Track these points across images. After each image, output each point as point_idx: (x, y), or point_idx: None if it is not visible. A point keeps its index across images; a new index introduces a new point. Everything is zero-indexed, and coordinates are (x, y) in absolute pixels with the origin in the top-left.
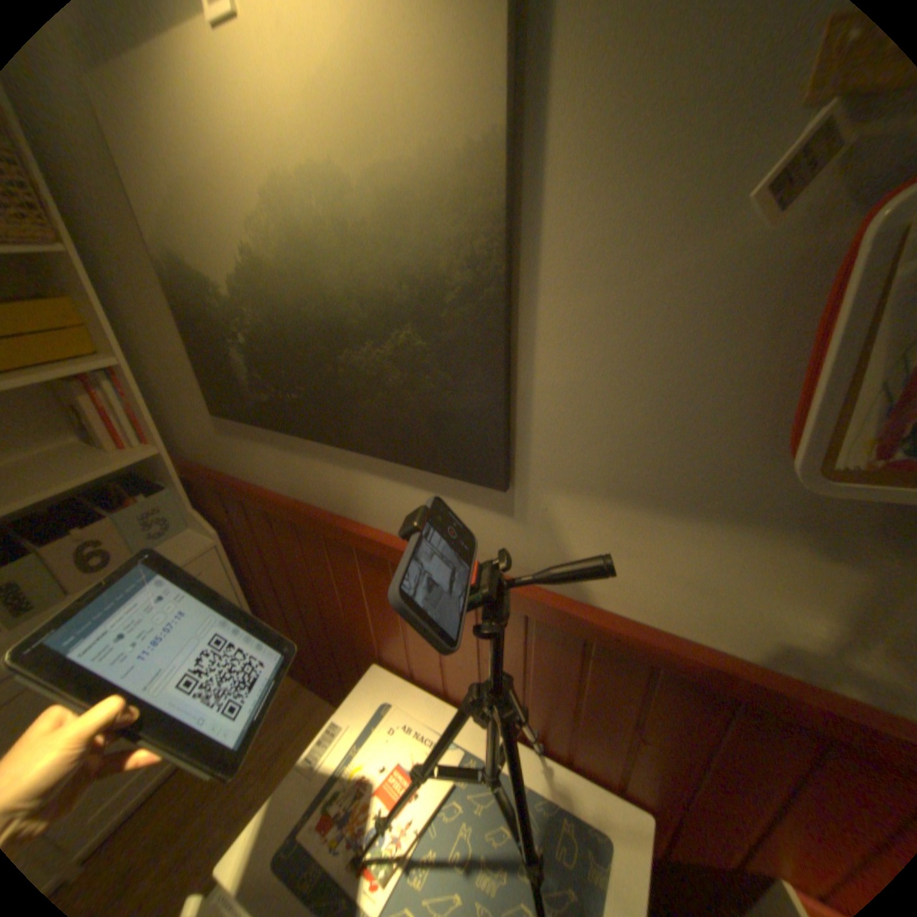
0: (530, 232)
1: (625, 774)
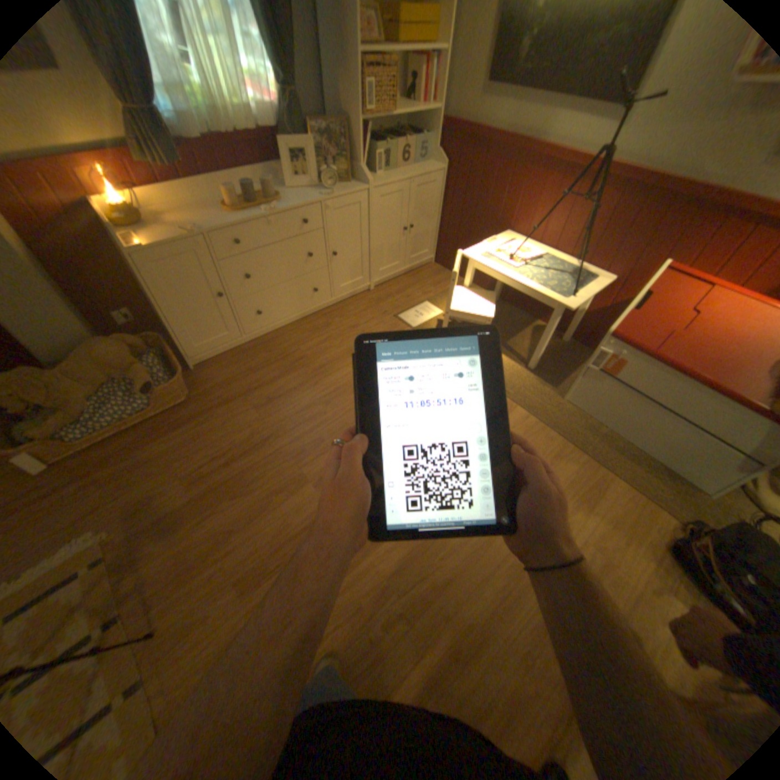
0: None
1: (612, 259)
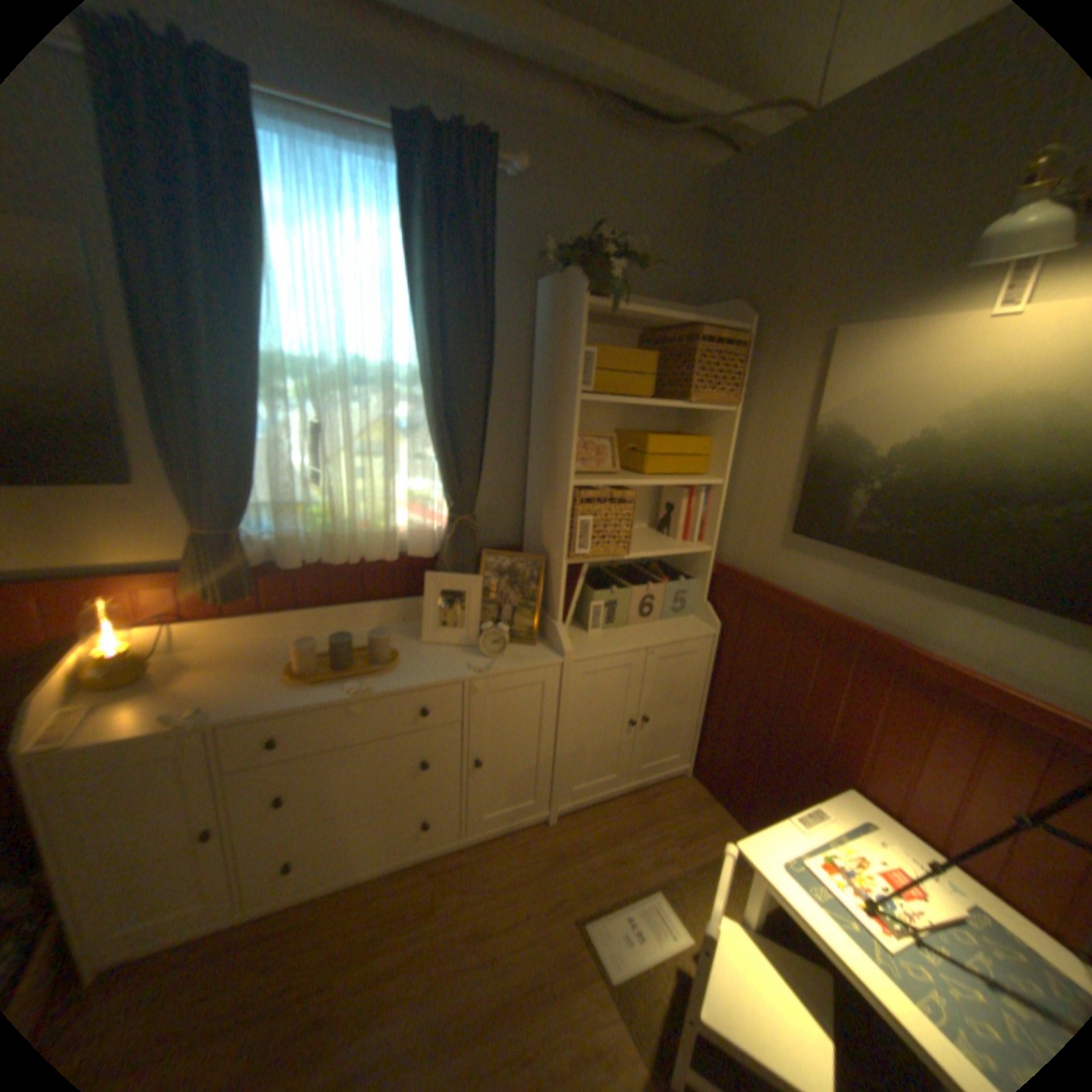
0: None
1: None
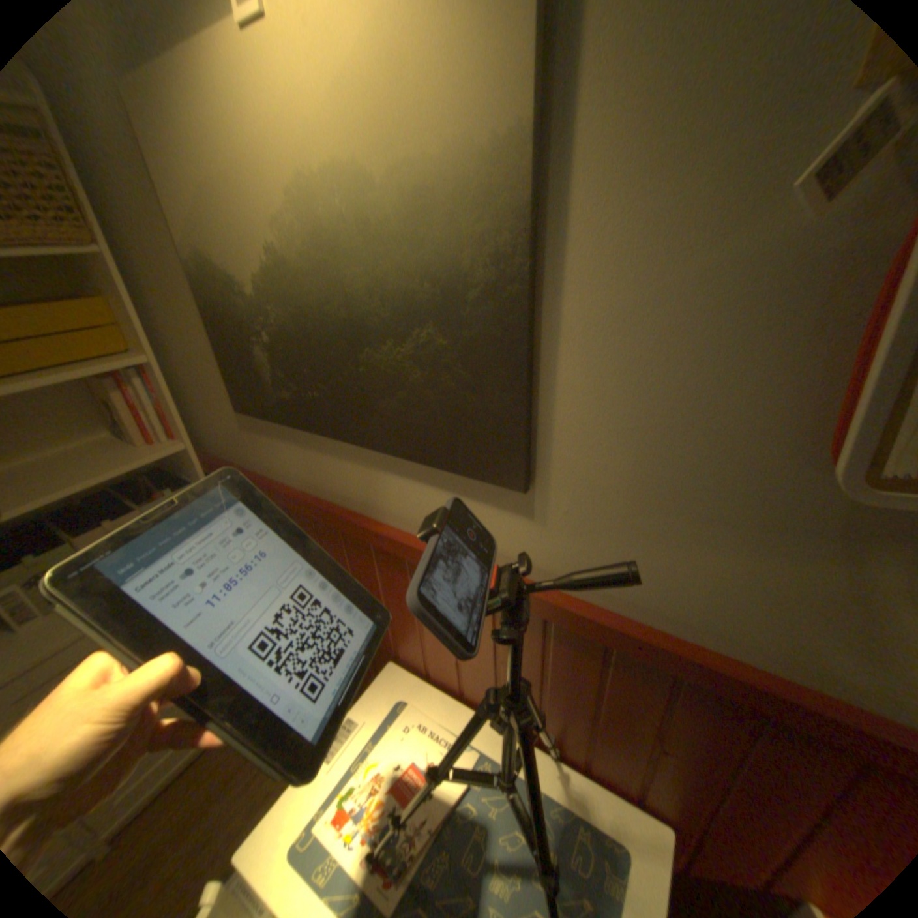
0: (555, 228)
1: (644, 785)
